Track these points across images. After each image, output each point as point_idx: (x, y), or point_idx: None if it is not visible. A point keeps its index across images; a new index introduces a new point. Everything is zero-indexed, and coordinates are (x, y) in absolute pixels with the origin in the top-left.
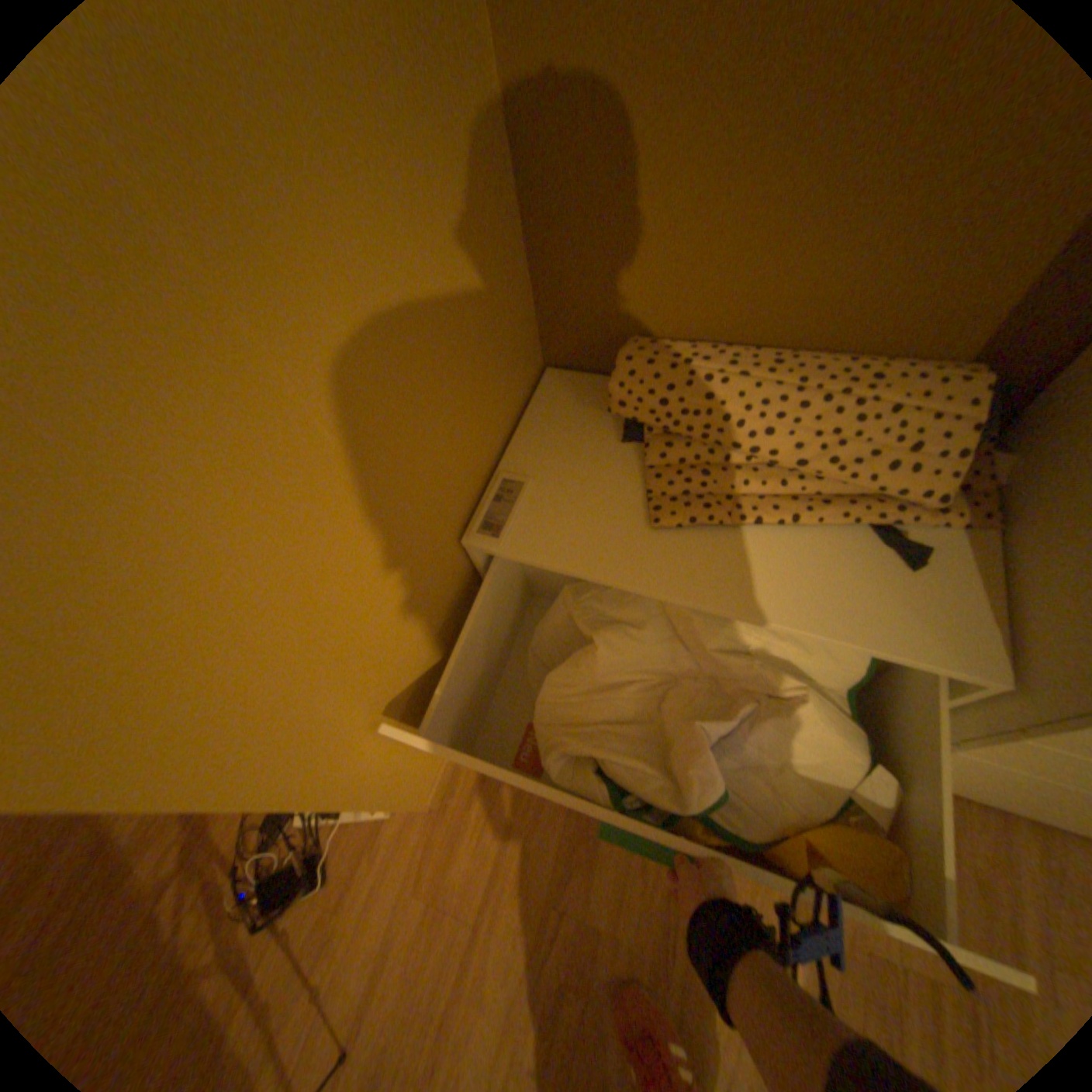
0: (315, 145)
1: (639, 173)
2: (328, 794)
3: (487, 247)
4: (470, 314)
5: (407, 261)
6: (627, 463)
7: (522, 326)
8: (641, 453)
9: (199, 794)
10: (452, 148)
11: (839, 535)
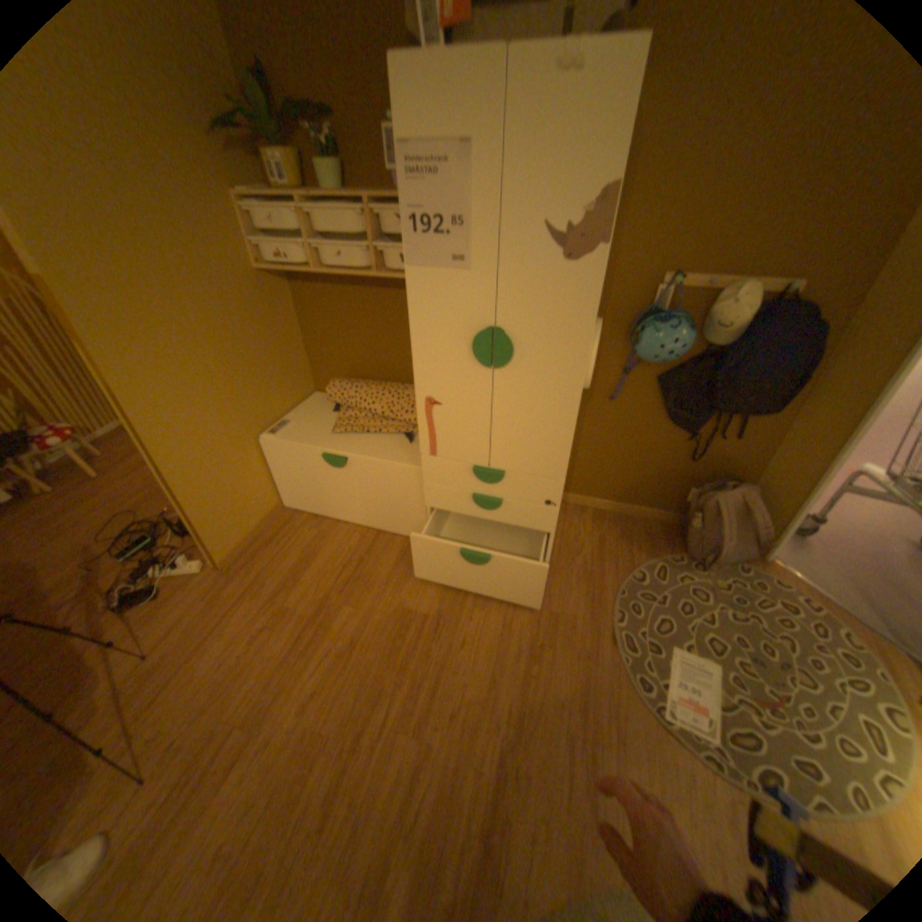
0: (229, 312)
1: (334, 330)
2: (179, 514)
3: (285, 344)
4: (275, 361)
5: (251, 340)
6: (332, 419)
7: (302, 374)
8: (338, 416)
9: (150, 450)
10: (272, 318)
11: (393, 437)
